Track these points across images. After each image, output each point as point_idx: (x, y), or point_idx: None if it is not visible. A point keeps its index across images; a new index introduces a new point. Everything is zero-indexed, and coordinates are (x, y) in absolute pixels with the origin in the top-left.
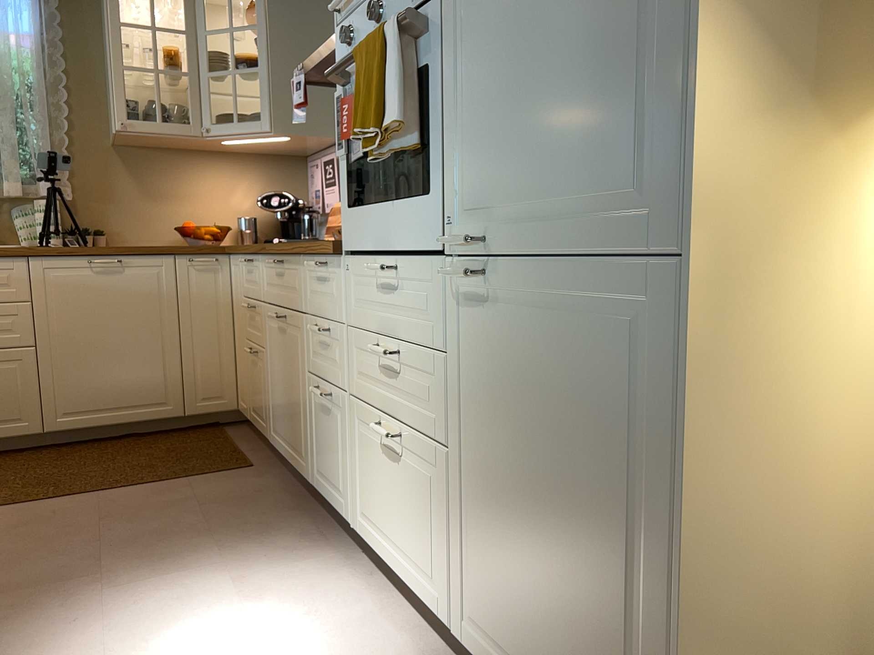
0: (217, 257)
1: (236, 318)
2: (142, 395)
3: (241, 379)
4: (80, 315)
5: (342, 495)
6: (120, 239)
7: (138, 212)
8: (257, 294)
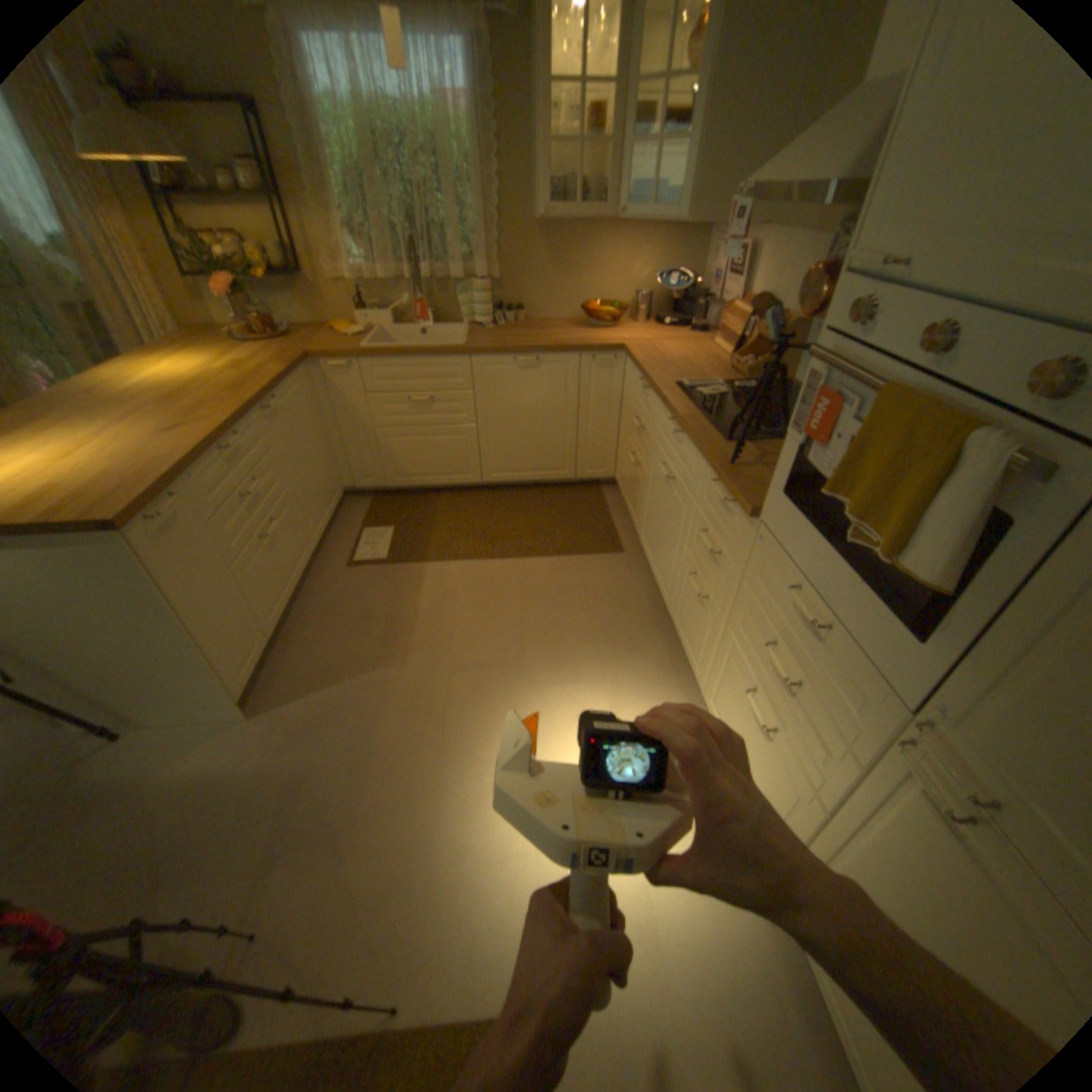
0: (615, 355)
1: (623, 412)
2: (546, 463)
3: (620, 463)
4: (506, 402)
5: (696, 662)
6: (535, 313)
7: (551, 286)
8: (647, 422)
